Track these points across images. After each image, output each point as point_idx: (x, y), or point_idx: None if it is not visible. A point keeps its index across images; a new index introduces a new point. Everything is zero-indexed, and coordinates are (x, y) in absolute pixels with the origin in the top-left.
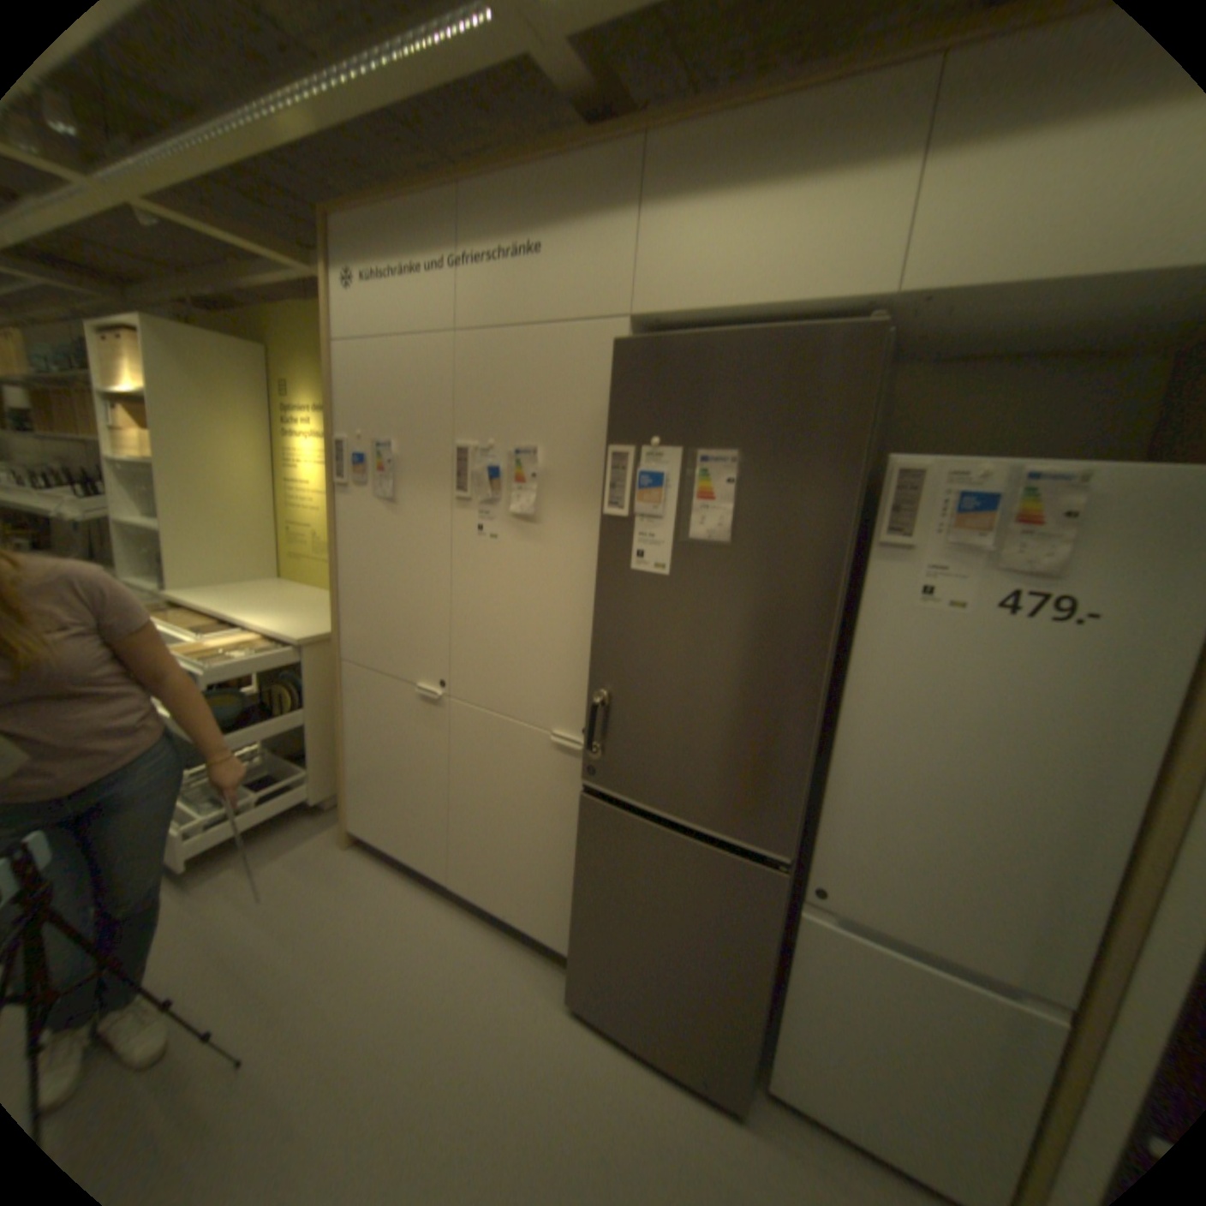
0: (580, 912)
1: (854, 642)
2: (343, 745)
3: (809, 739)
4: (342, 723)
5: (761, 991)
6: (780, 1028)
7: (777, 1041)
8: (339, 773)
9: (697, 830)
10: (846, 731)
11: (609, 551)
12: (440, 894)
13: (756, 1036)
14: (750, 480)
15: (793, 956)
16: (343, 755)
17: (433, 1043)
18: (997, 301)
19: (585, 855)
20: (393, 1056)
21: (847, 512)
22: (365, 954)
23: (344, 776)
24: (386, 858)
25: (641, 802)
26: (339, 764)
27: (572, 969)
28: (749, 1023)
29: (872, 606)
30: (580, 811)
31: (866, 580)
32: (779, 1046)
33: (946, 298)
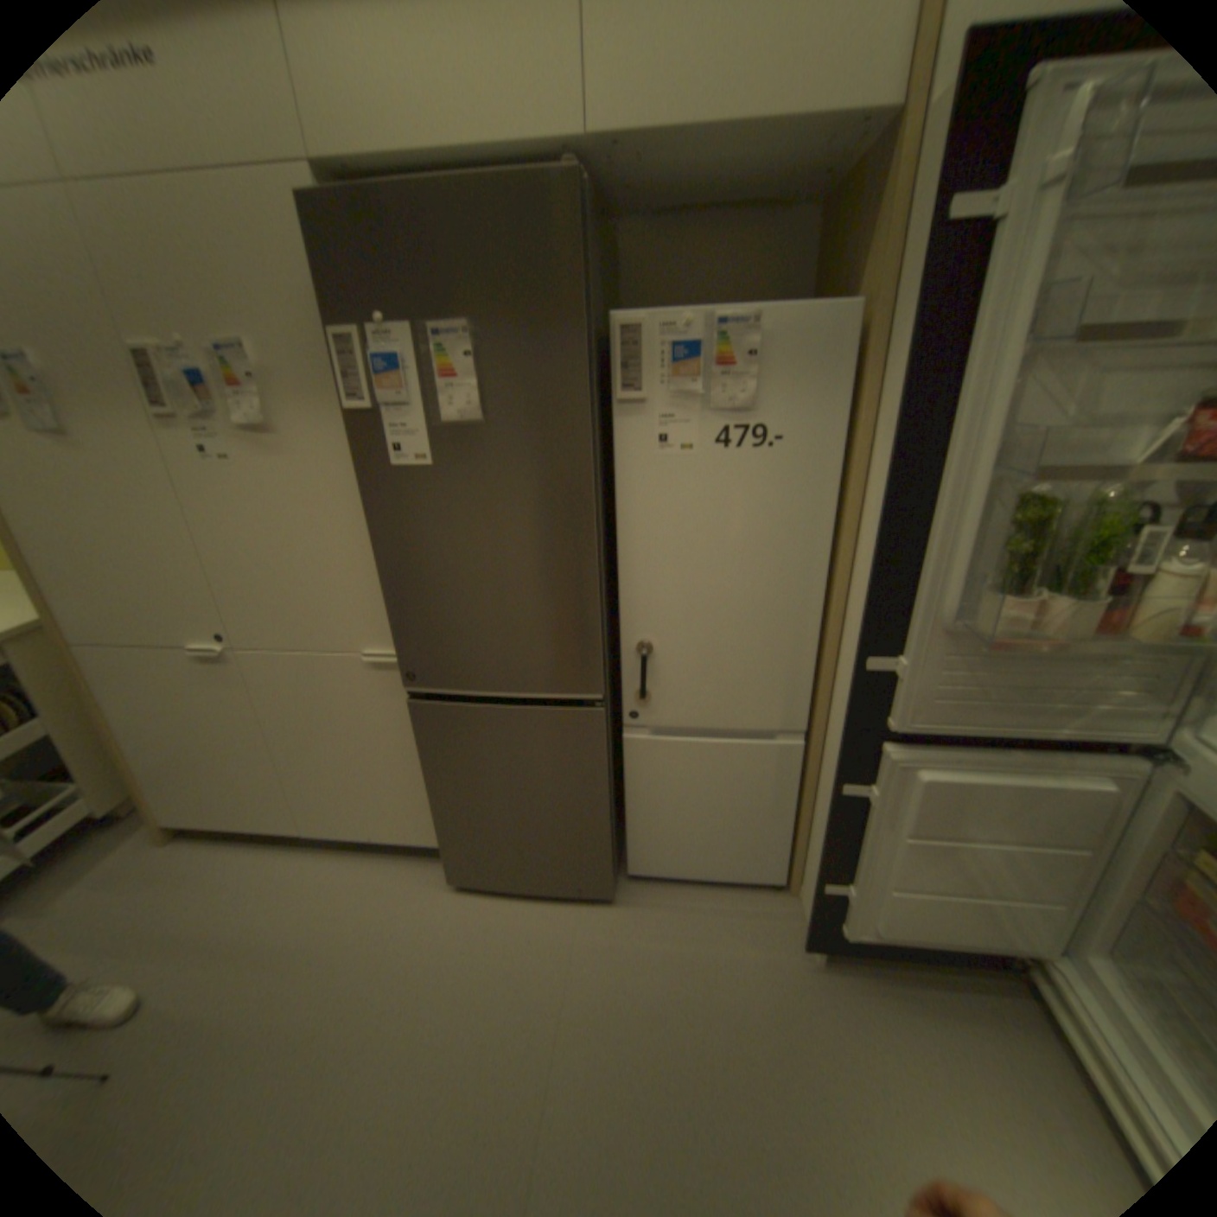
0: (438, 805)
1: (617, 499)
2: (115, 741)
3: (594, 592)
4: (103, 718)
5: (602, 805)
6: (626, 828)
7: (626, 838)
8: (122, 773)
9: (522, 698)
10: (624, 578)
11: (364, 452)
12: (294, 847)
13: (606, 839)
14: (486, 354)
15: (624, 771)
16: (120, 752)
17: (326, 967)
18: (673, 150)
19: (427, 755)
20: (286, 995)
21: (580, 376)
22: (224, 928)
23: (131, 774)
24: (220, 838)
25: (468, 691)
26: (117, 763)
27: (446, 855)
28: (599, 831)
29: (622, 463)
30: (414, 720)
31: (615, 440)
32: (627, 839)
33: (629, 146)
